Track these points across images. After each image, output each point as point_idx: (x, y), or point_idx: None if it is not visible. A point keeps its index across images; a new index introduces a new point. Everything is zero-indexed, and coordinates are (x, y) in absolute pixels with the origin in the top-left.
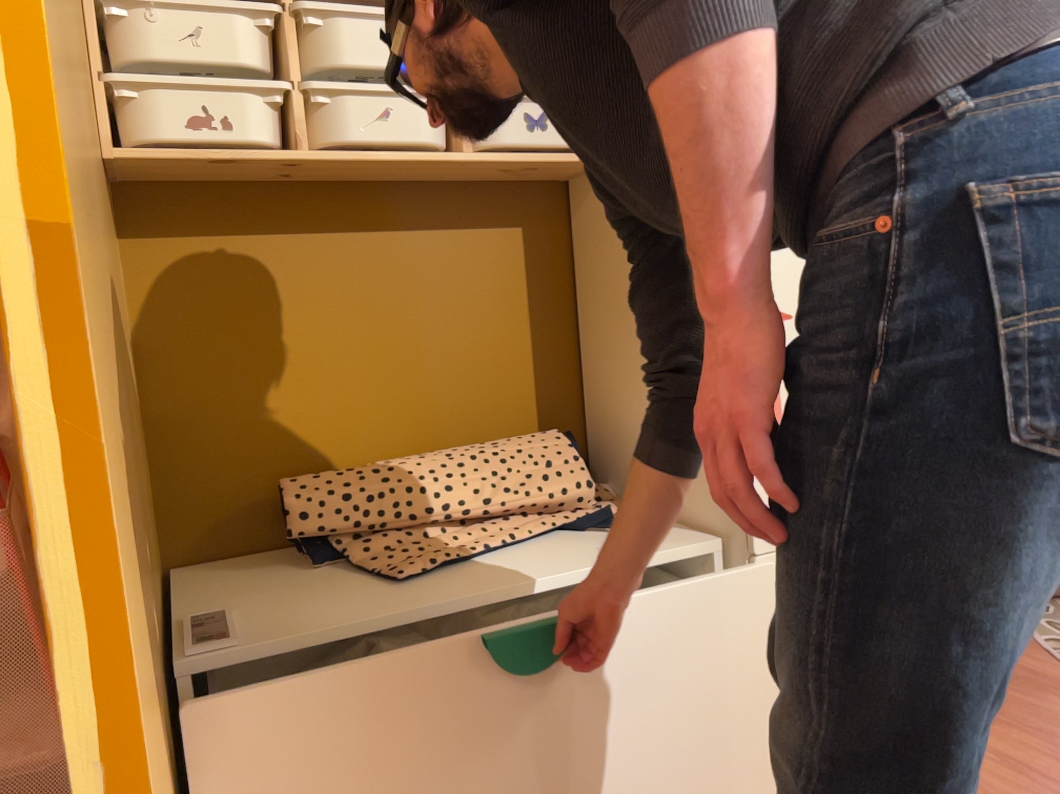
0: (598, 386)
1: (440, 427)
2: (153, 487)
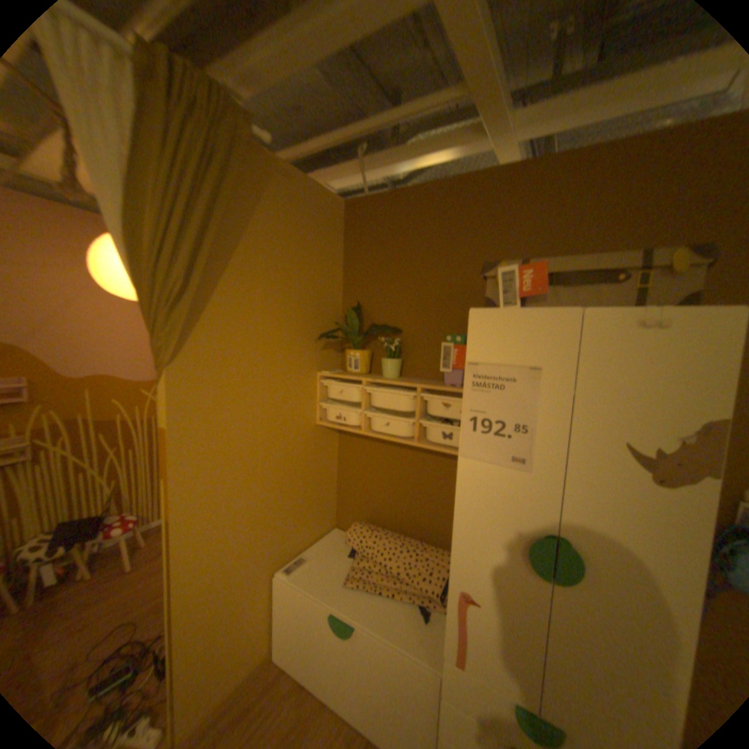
0: None
1: (417, 527)
2: (336, 503)
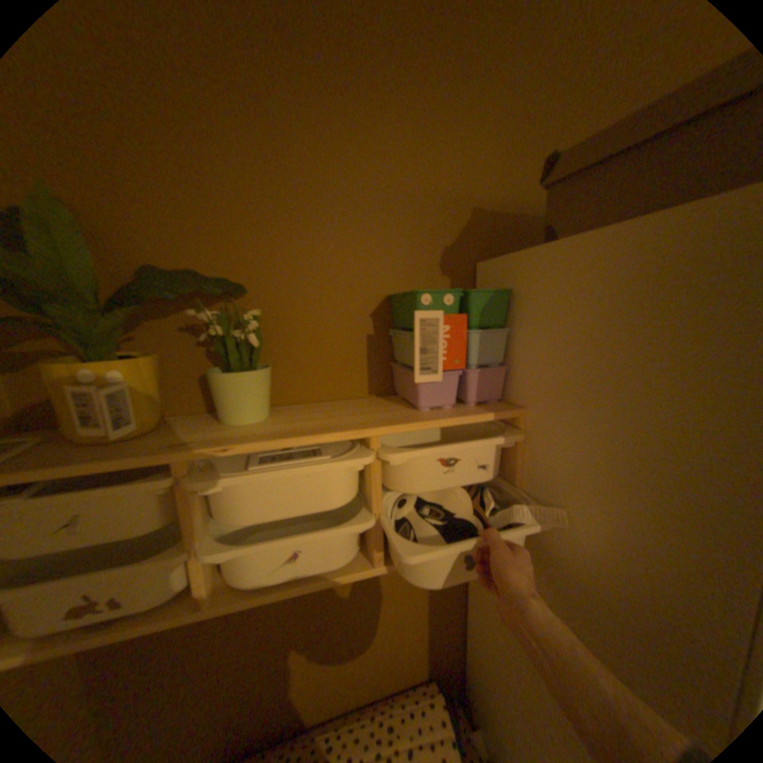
0: (476, 652)
1: (348, 687)
2: None
